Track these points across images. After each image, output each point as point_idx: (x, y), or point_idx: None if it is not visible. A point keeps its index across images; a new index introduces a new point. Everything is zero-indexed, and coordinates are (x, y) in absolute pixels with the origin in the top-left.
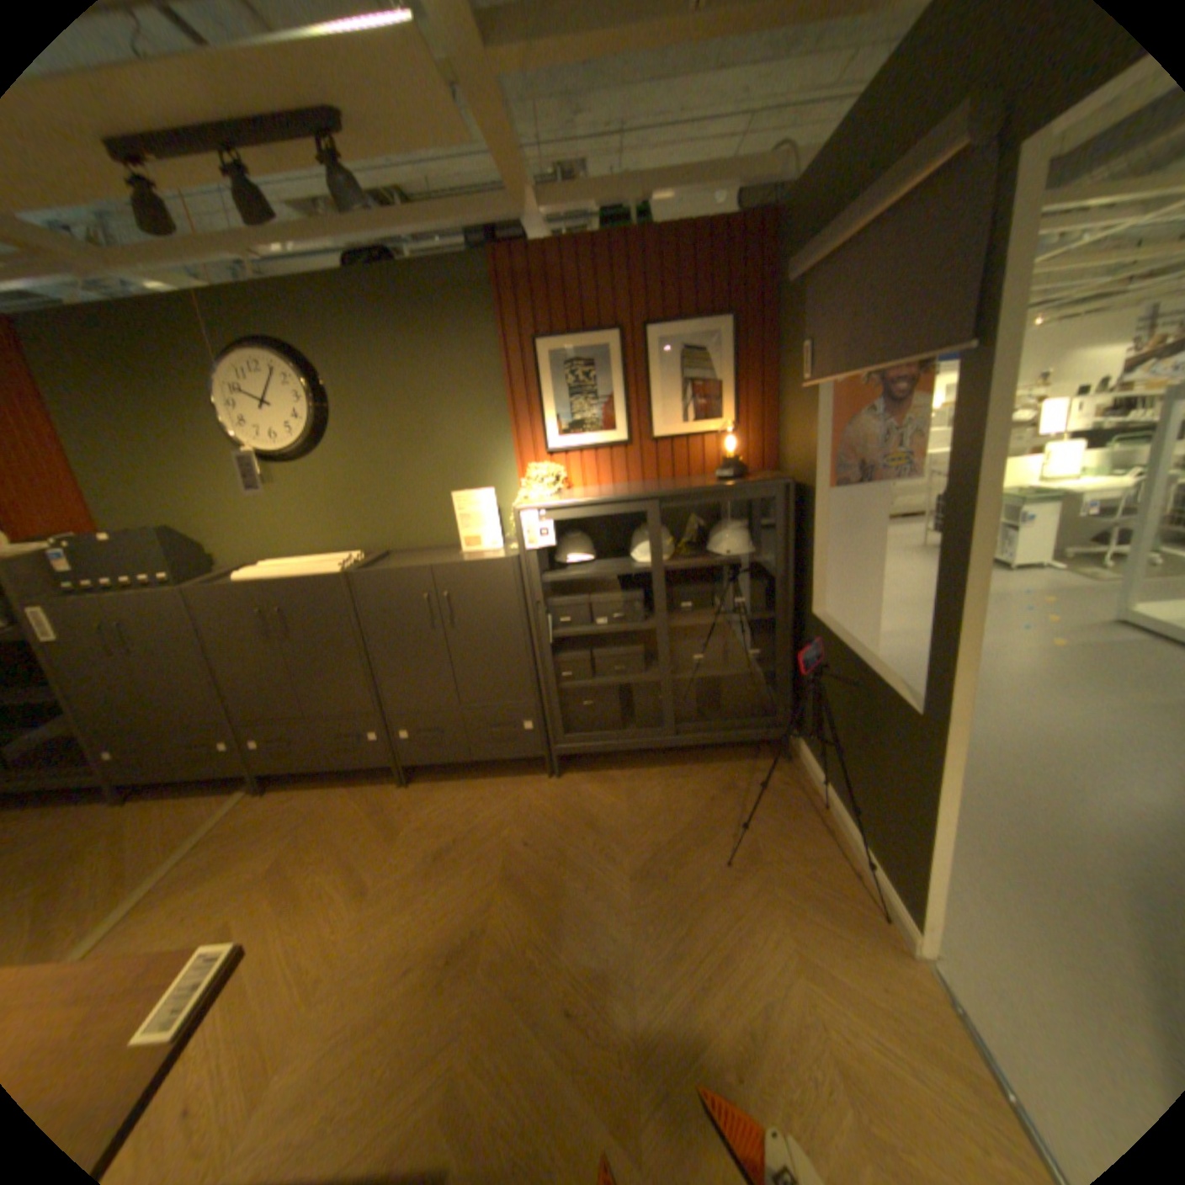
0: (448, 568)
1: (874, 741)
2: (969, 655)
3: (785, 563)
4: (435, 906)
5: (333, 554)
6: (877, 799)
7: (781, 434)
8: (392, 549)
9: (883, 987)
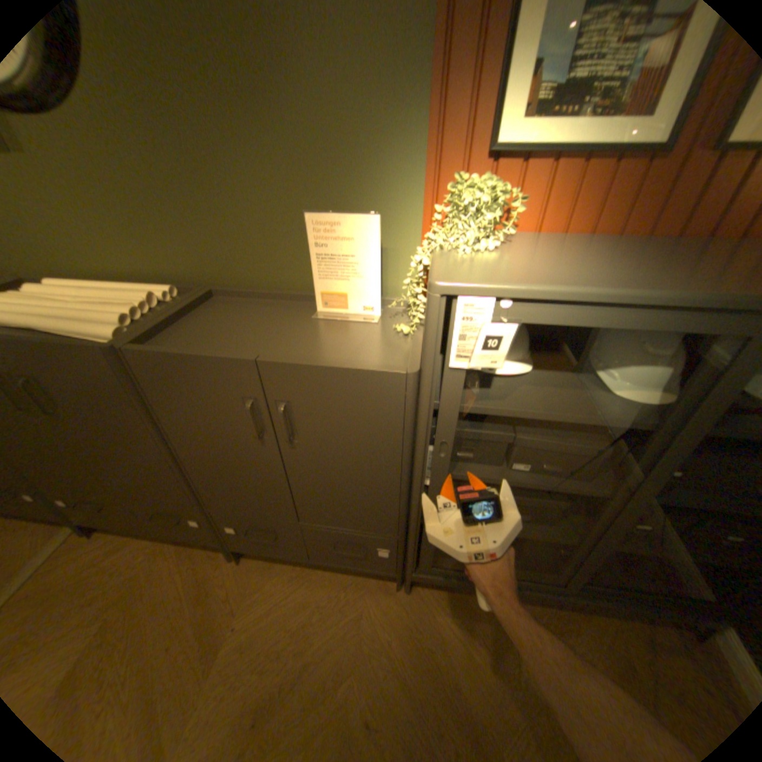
0: (287, 370)
1: None
2: None
3: None
4: None
5: (137, 278)
6: None
7: None
8: (218, 284)
9: None
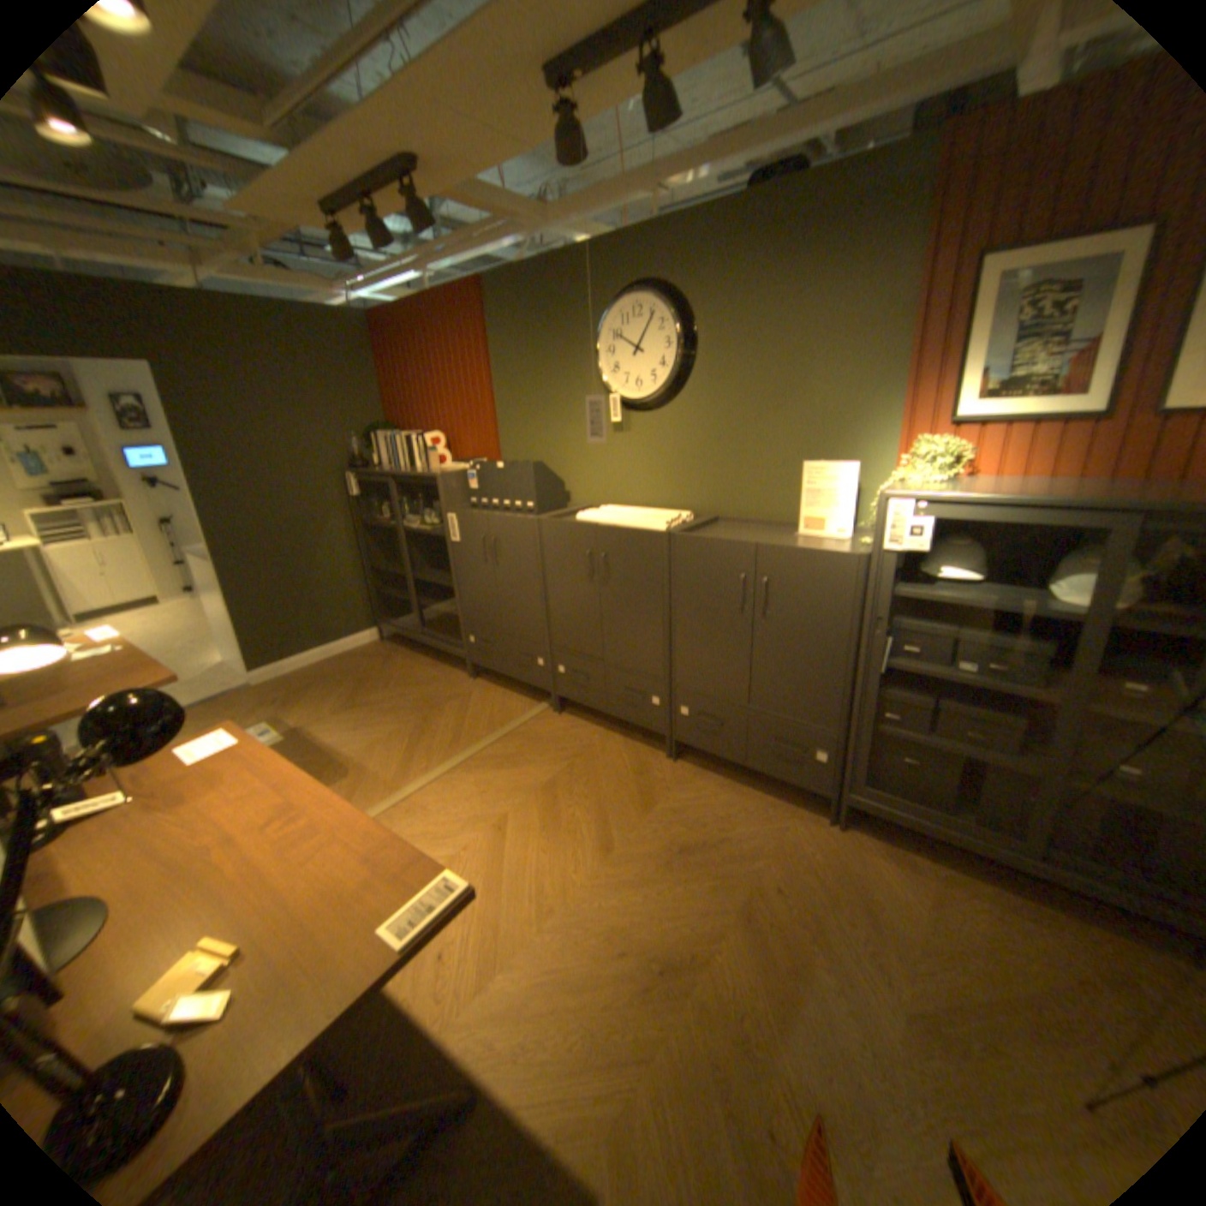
0: (776, 551)
1: None
2: None
3: None
4: (667, 903)
5: (665, 510)
6: None
7: None
8: (723, 515)
9: None
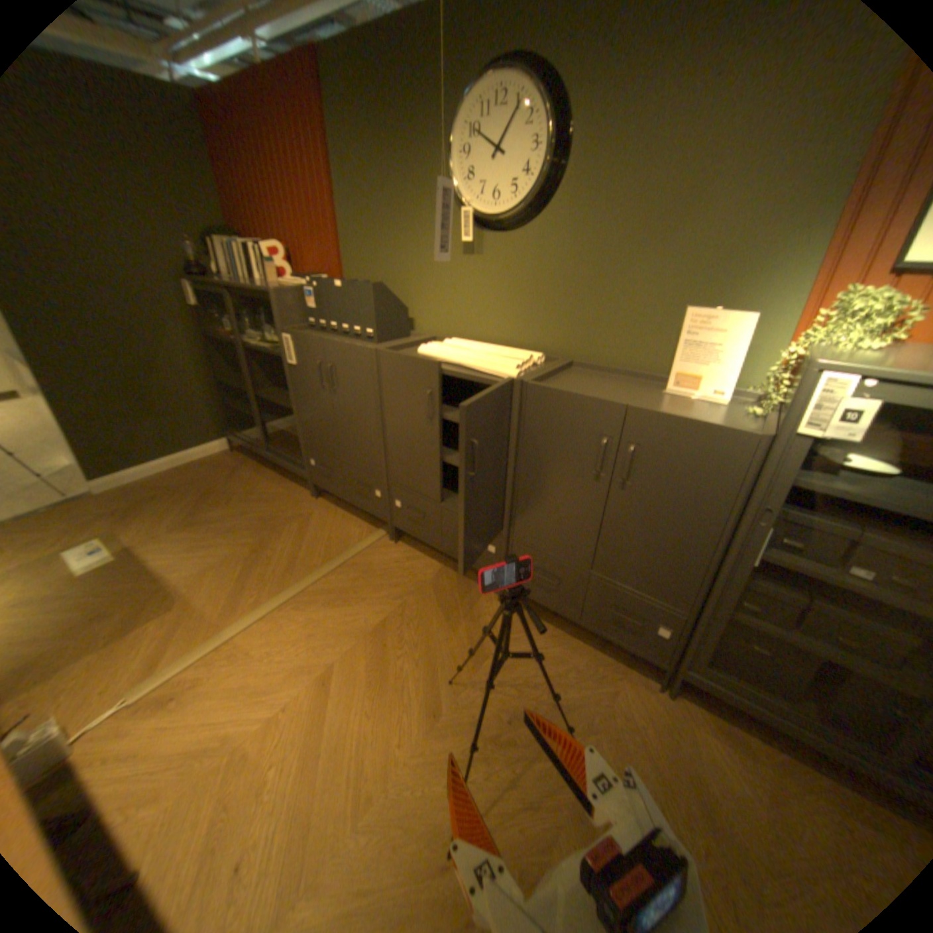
0: (653, 416)
1: None
2: None
3: None
4: (496, 790)
5: (515, 347)
6: None
7: None
8: (578, 358)
9: None
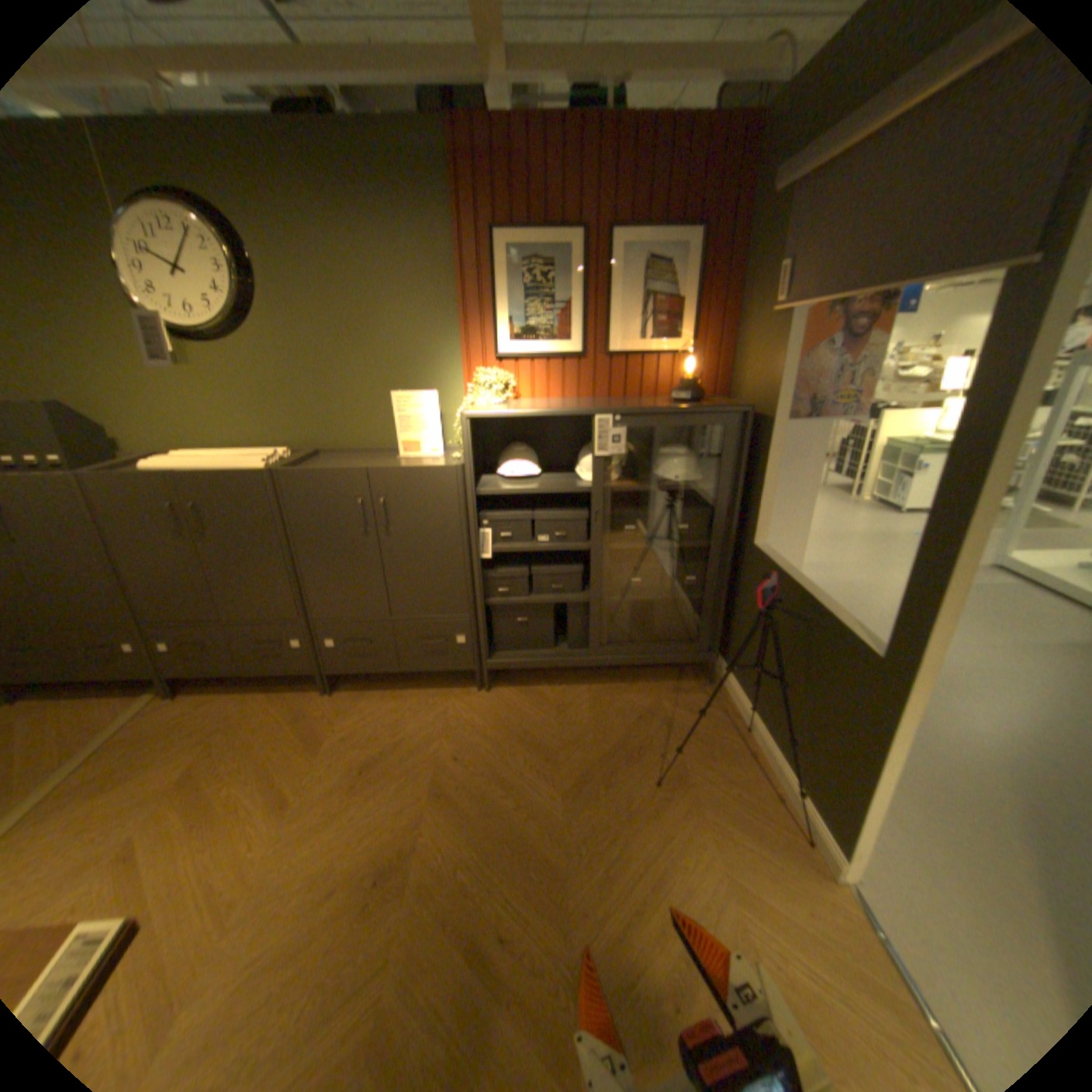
0: (386, 472)
1: (815, 675)
2: (953, 602)
3: (730, 492)
4: (360, 821)
5: (256, 448)
6: (811, 730)
7: (738, 361)
8: (323, 447)
9: (809, 910)
